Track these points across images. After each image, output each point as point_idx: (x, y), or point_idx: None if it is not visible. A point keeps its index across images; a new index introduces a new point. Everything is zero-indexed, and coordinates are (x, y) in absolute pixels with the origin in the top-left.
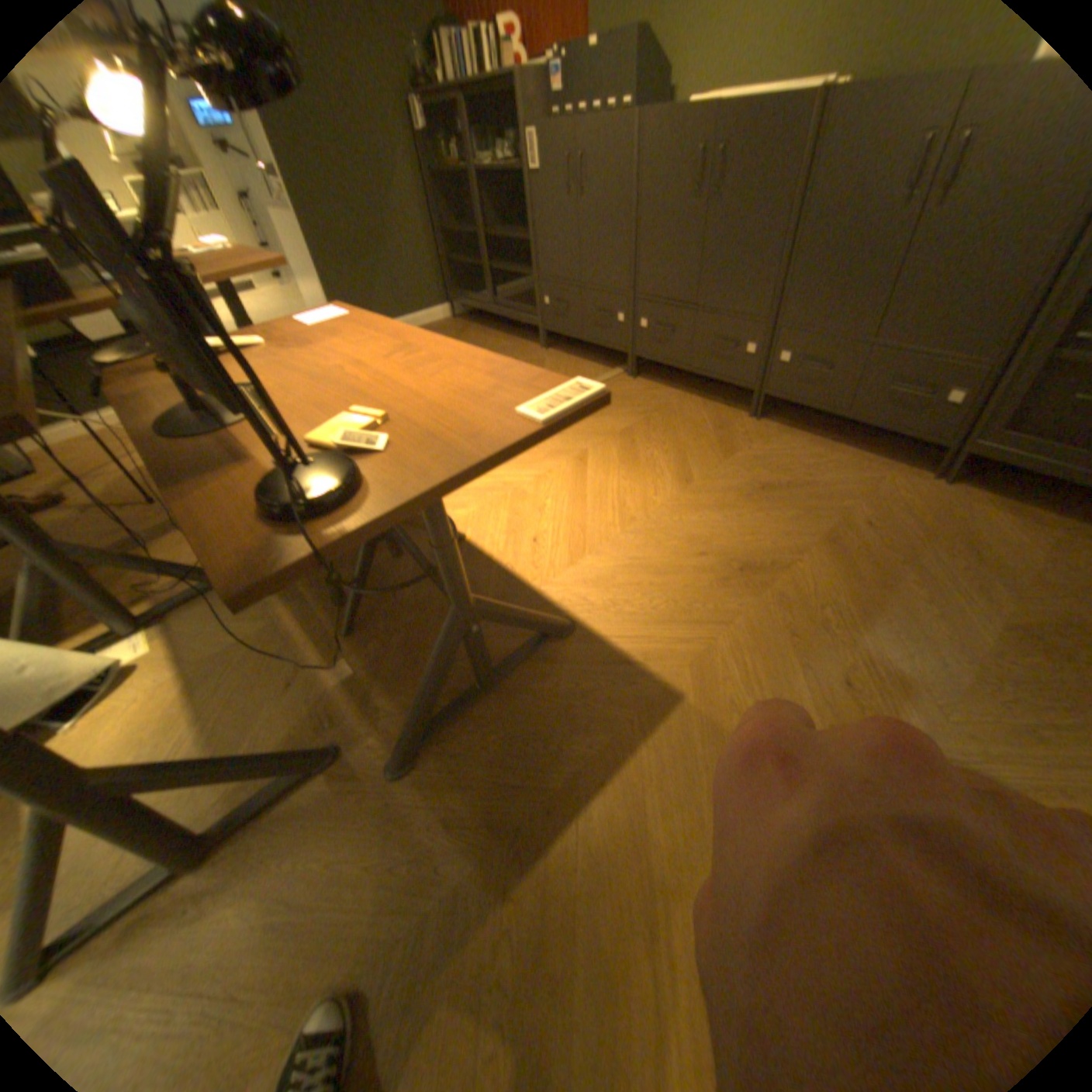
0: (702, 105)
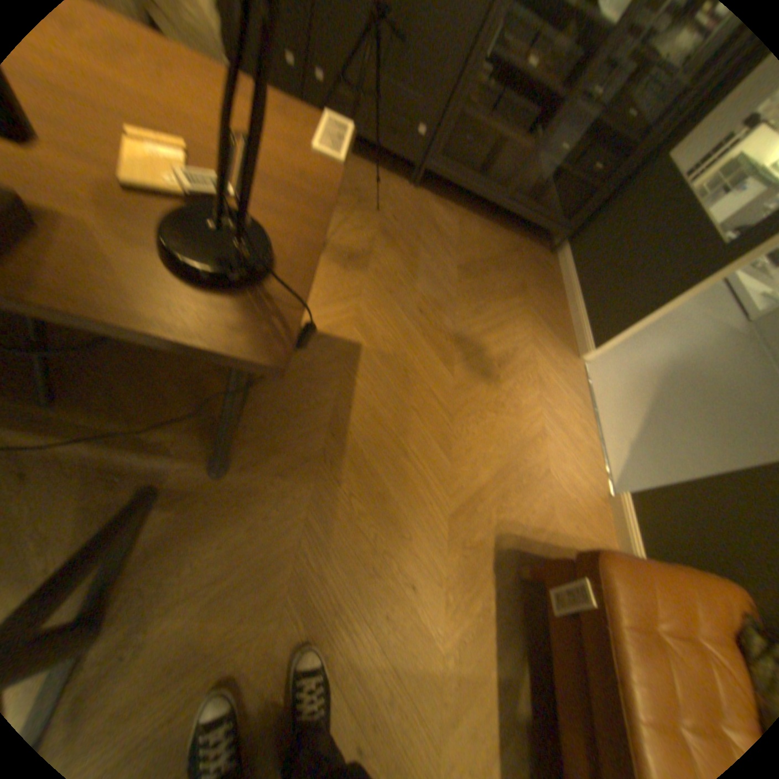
0: None
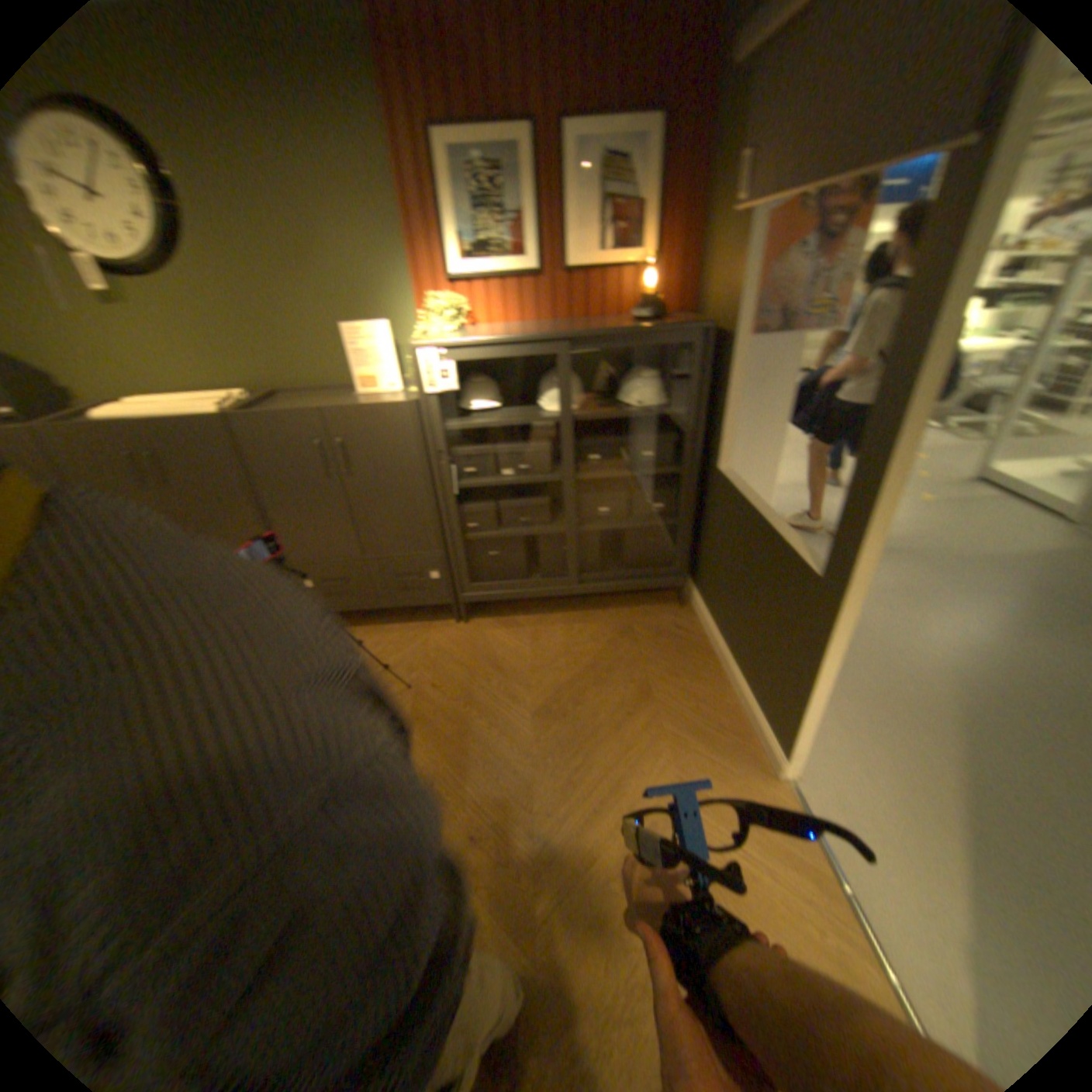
0: (103, 426)
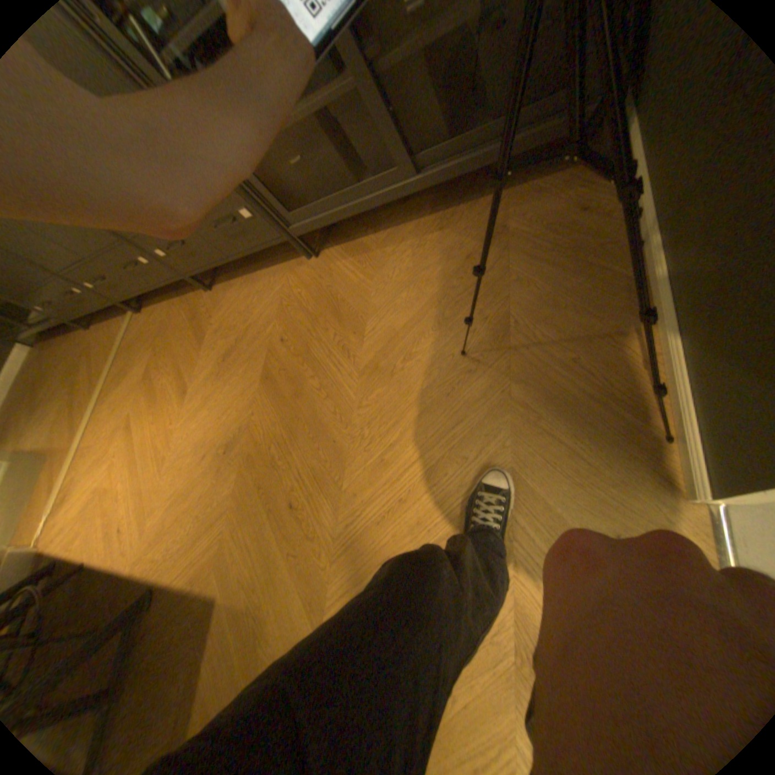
0: None
